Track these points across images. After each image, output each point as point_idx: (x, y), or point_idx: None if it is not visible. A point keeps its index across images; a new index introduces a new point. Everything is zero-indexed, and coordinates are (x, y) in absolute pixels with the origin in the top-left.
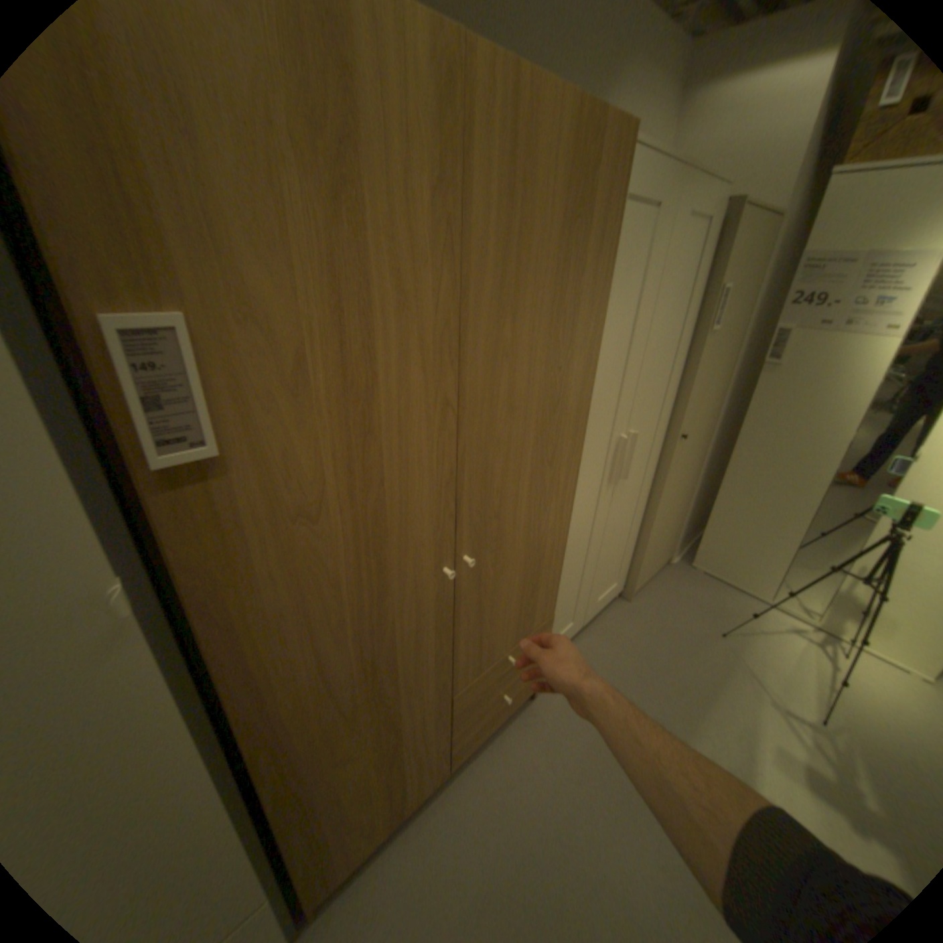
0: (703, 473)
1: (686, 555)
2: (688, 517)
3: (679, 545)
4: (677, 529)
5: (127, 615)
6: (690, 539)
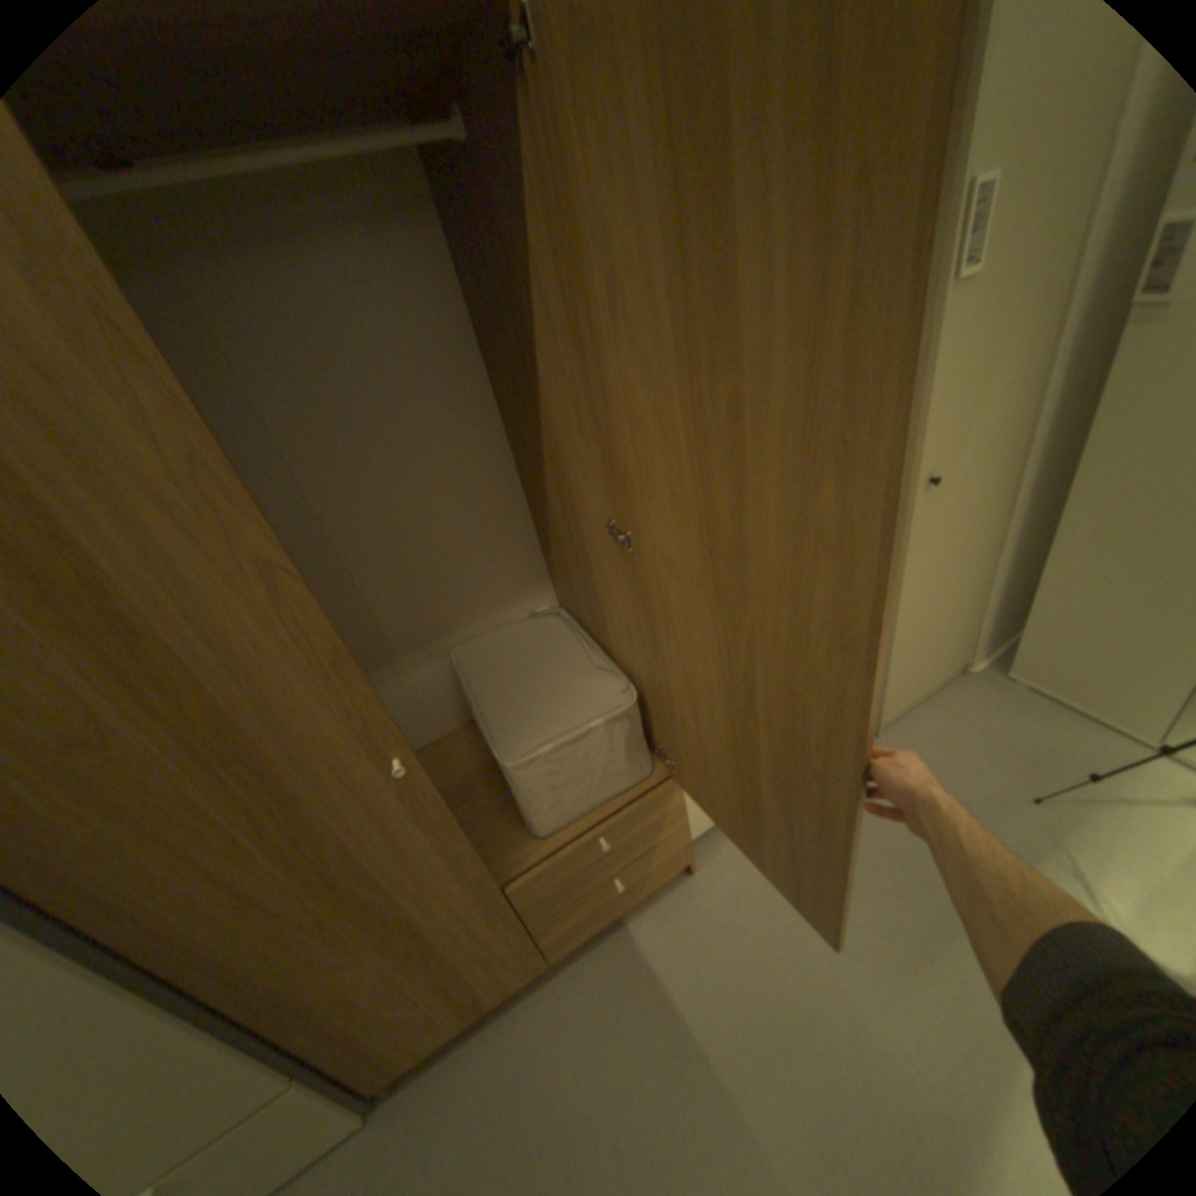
0: (1018, 526)
1: (1003, 657)
2: (997, 600)
3: (985, 643)
4: (968, 622)
5: None
6: (1013, 630)
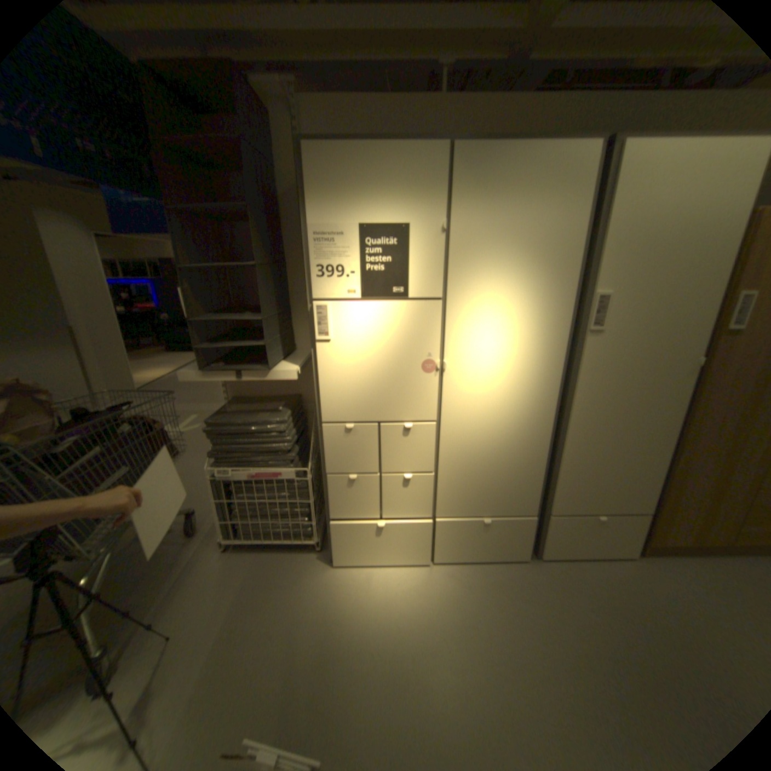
0: None
1: None
2: None
3: None
4: None
5: (699, 368)
6: None
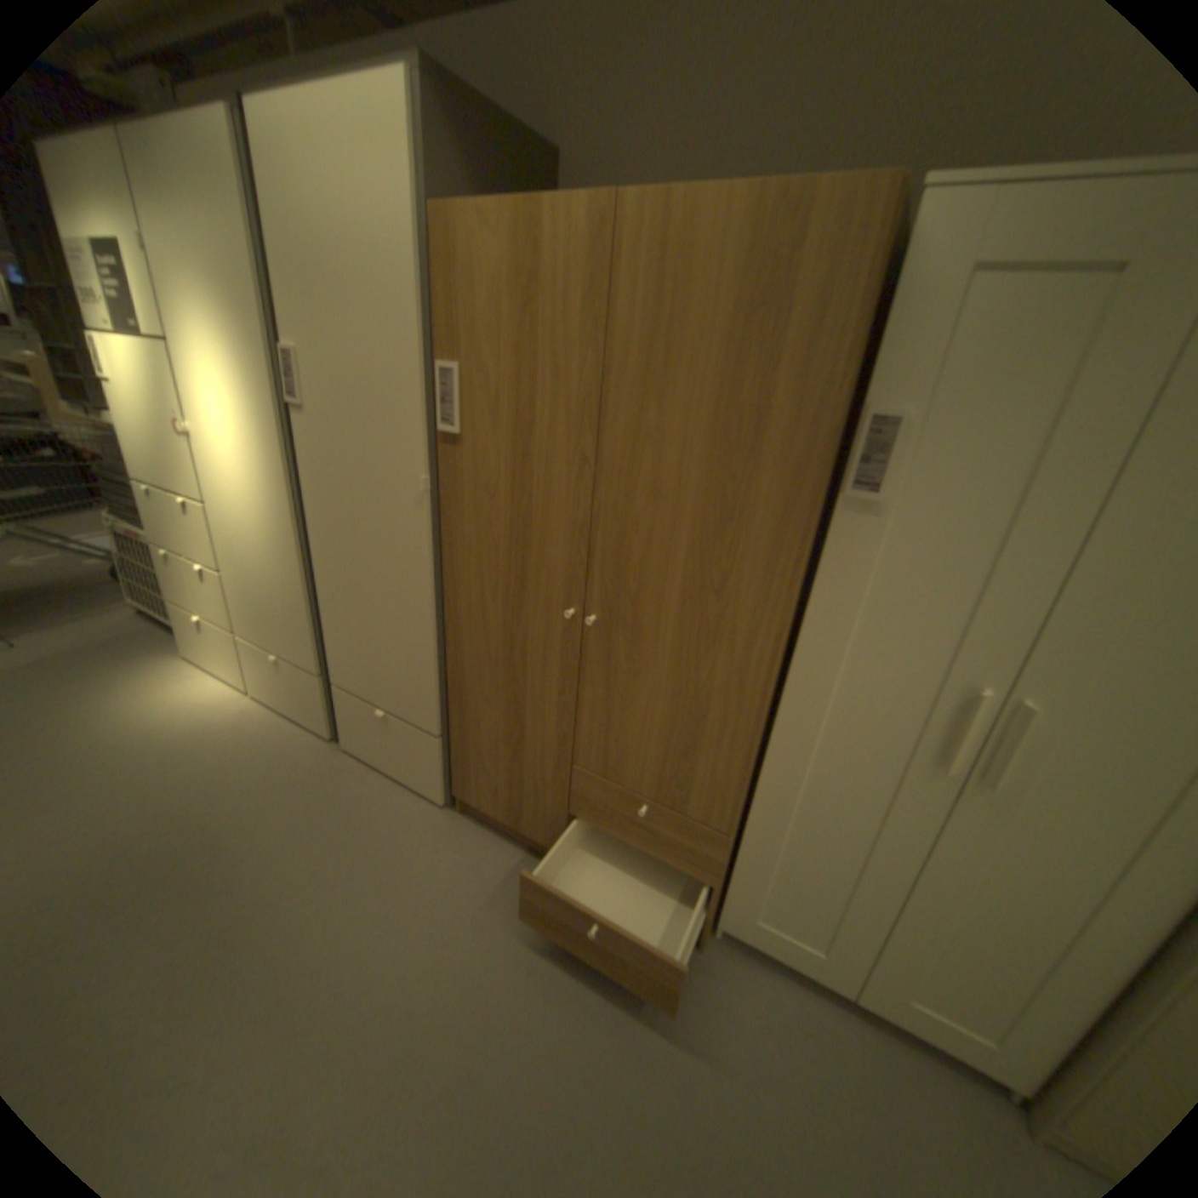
0: None
1: None
2: None
3: None
4: None
5: (426, 495)
6: None
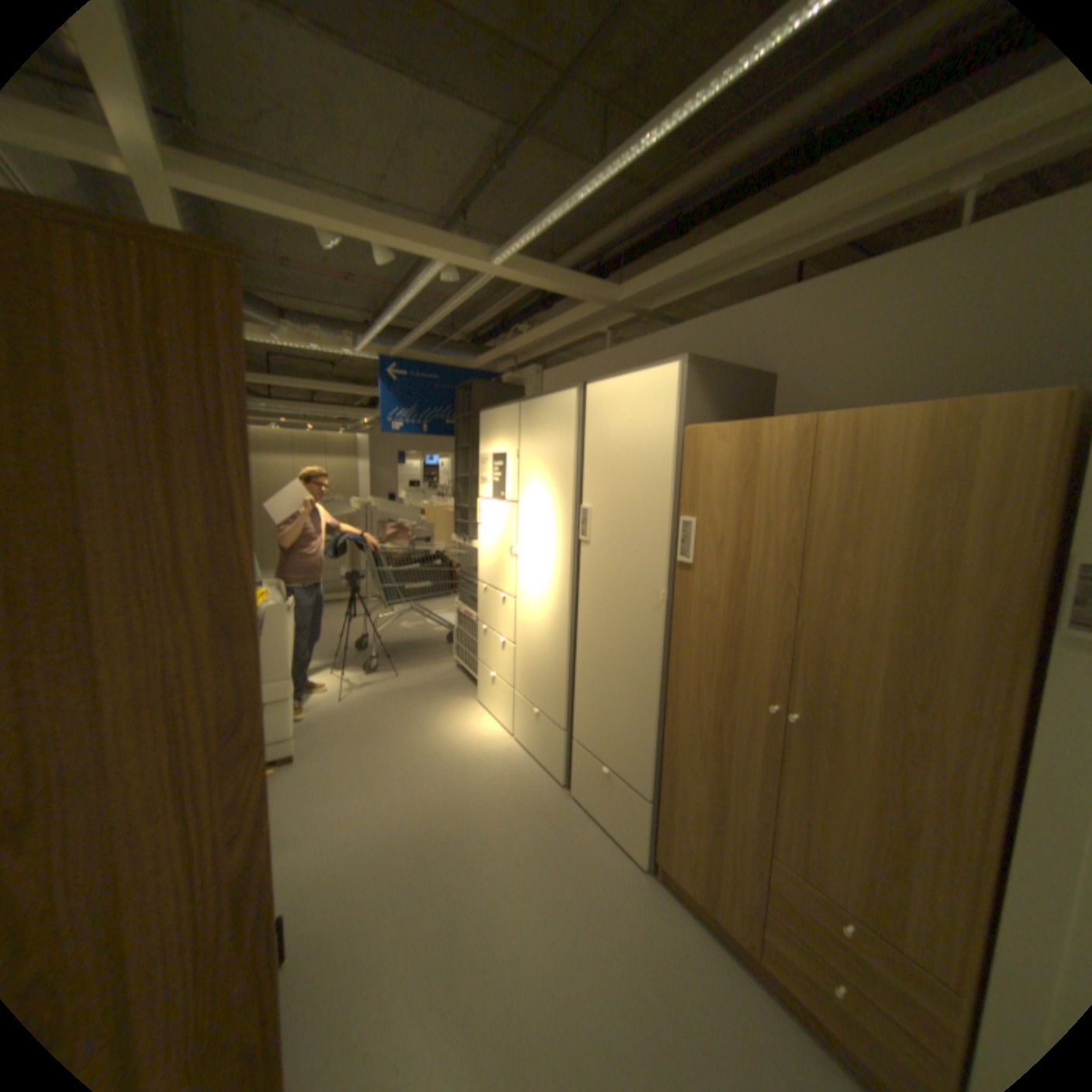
0: None
1: None
2: None
3: None
4: None
5: (663, 604)
6: None
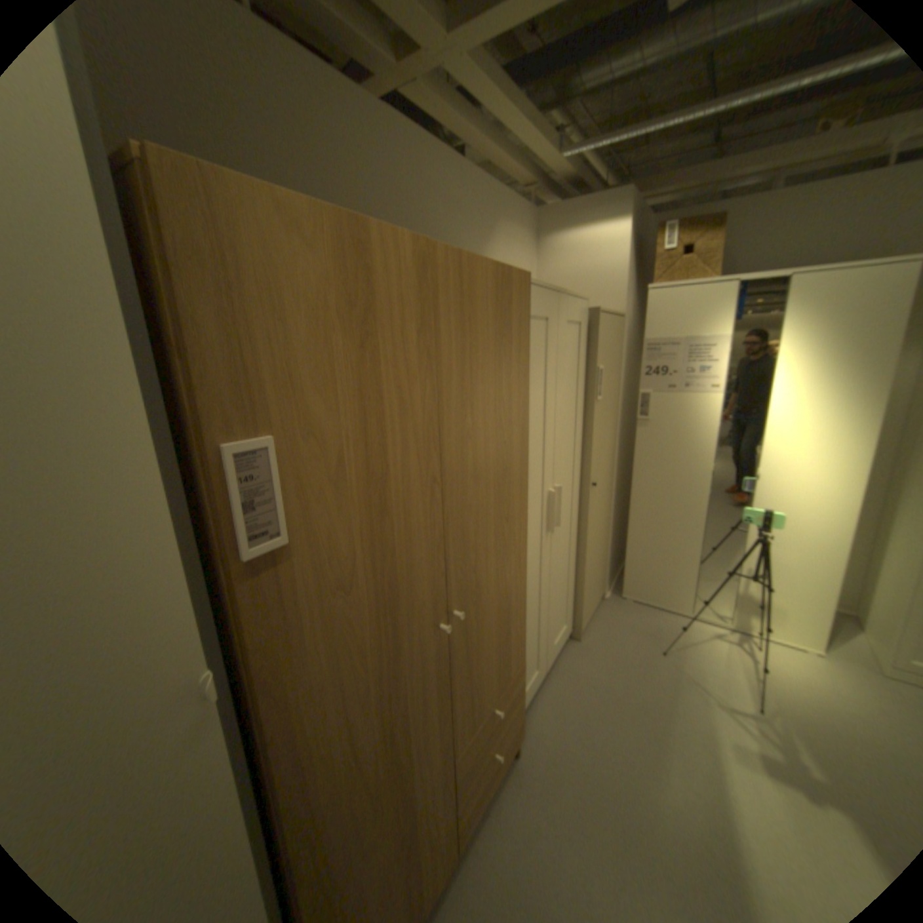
0: (613, 514)
1: (615, 589)
2: (610, 554)
3: (608, 581)
4: (604, 566)
5: (207, 706)
6: (614, 574)
